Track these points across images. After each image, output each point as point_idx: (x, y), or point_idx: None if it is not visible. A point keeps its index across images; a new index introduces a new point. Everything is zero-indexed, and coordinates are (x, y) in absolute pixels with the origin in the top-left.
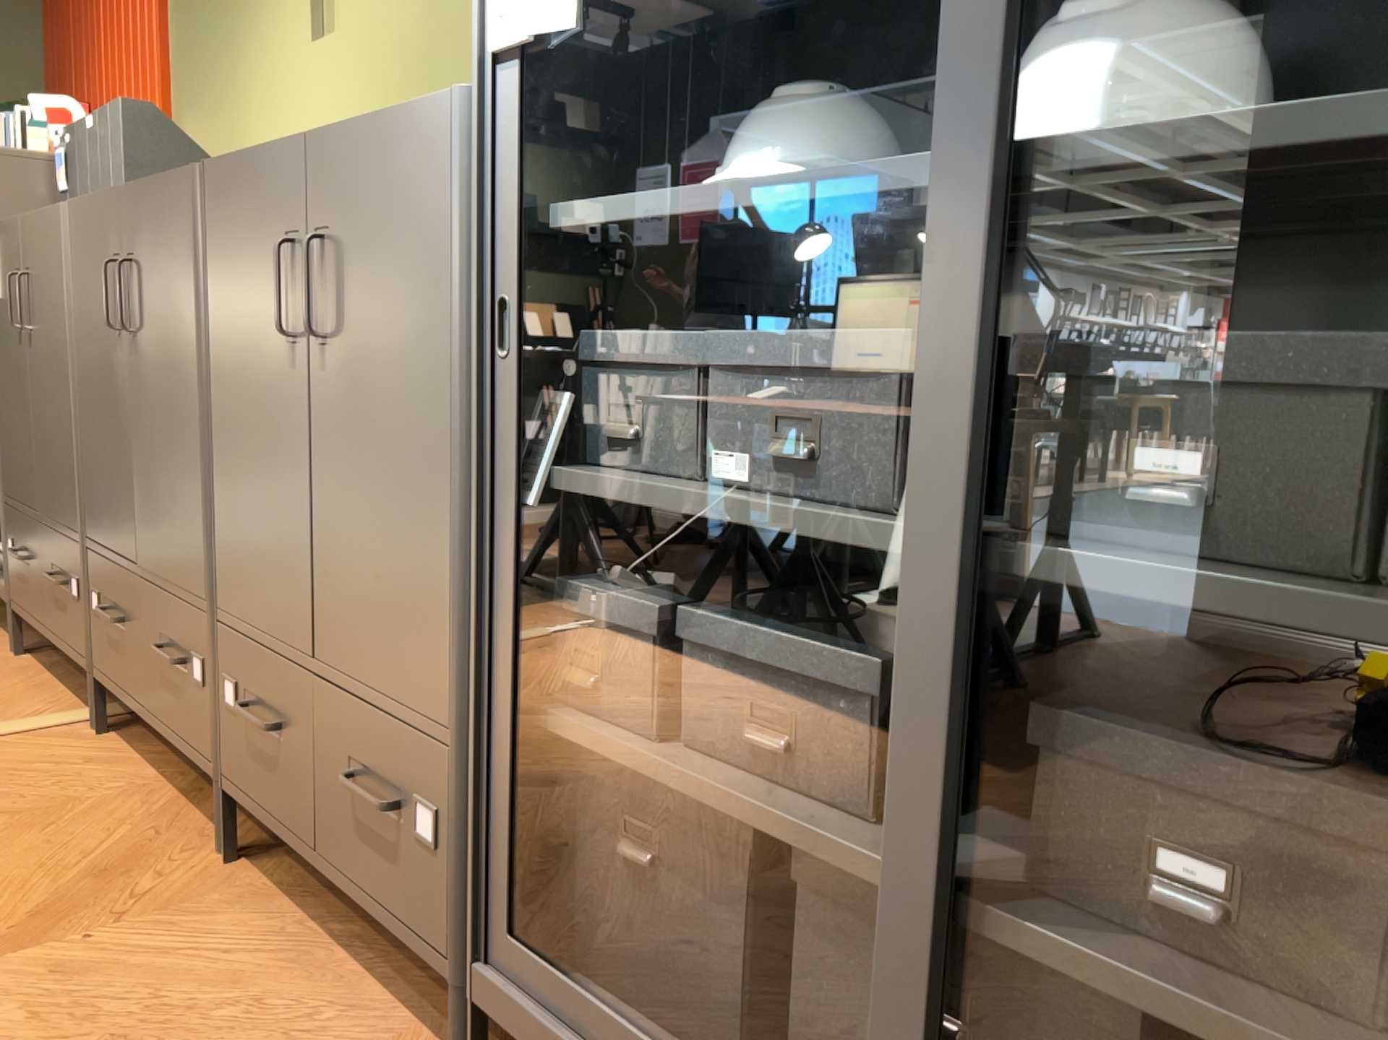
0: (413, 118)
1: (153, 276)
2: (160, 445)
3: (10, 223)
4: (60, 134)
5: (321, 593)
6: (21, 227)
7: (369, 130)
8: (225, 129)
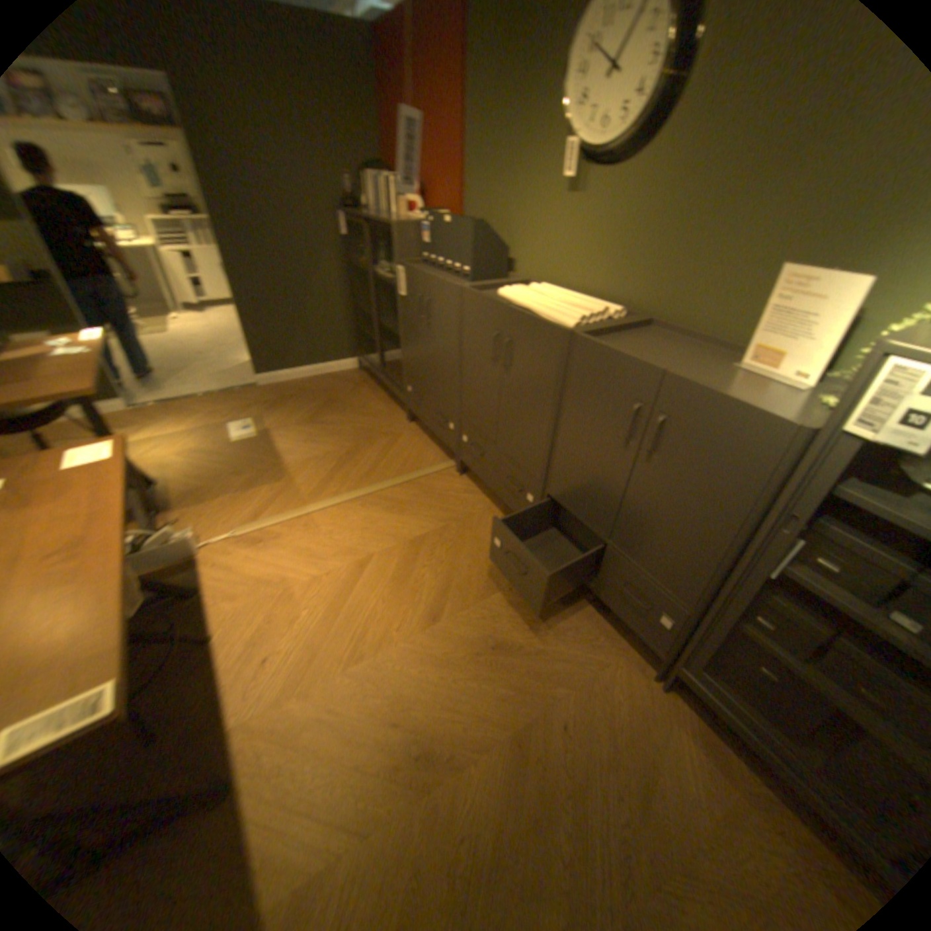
0: (760, 417)
1: (525, 355)
2: (518, 416)
3: (412, 267)
4: (422, 212)
5: (620, 526)
6: (422, 275)
7: (720, 400)
8: (497, 212)
